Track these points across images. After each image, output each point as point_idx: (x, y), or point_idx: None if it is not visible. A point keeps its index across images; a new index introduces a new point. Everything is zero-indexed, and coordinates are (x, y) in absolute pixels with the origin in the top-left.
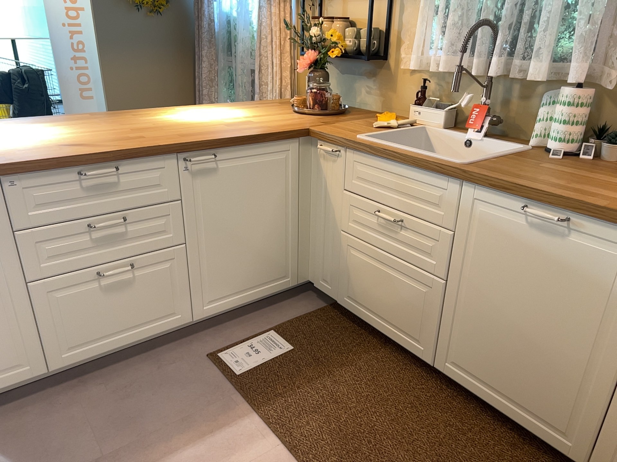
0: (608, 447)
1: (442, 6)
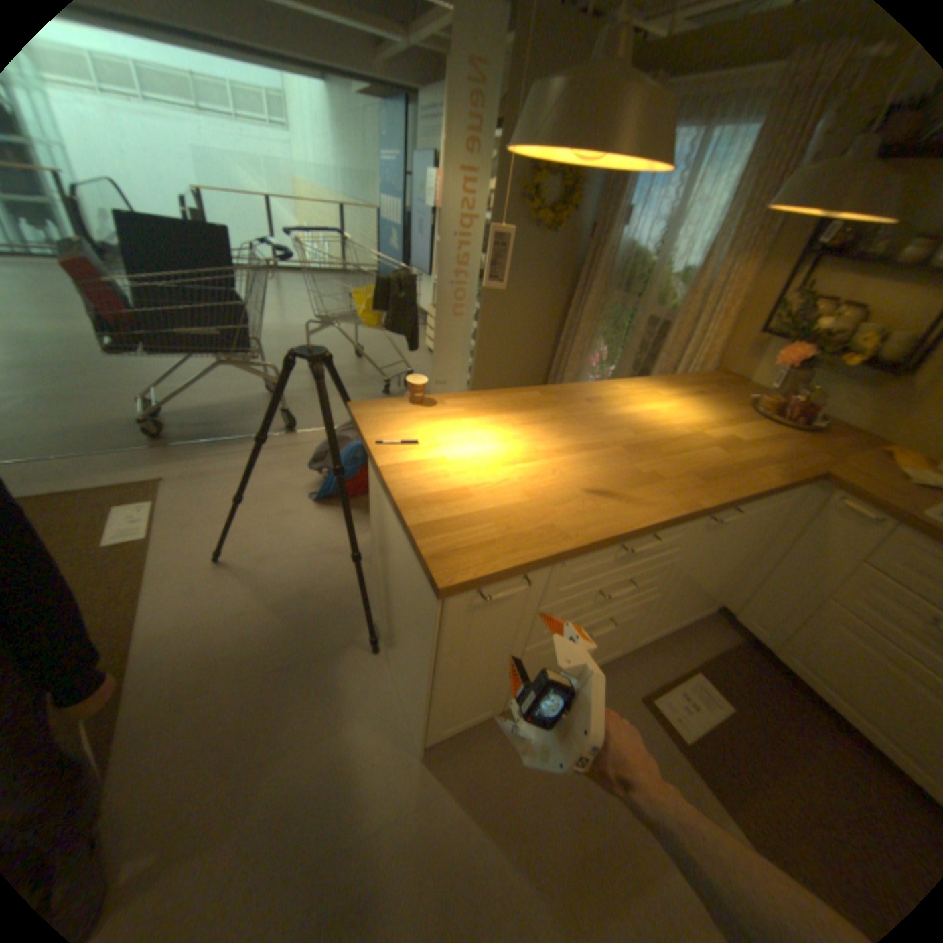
0: None
1: None
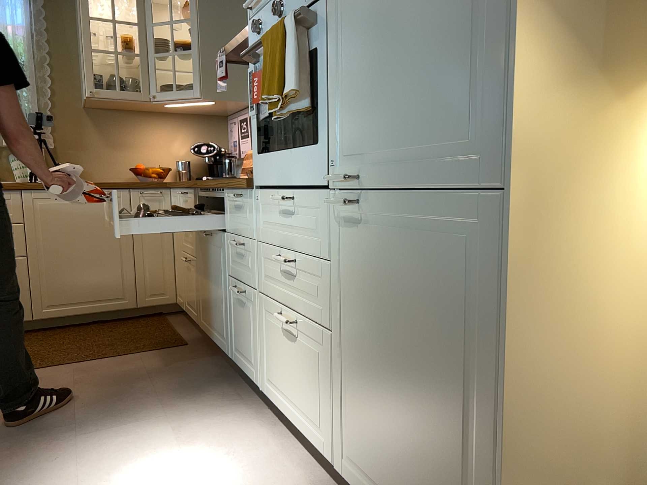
0: (140, 288)
1: None
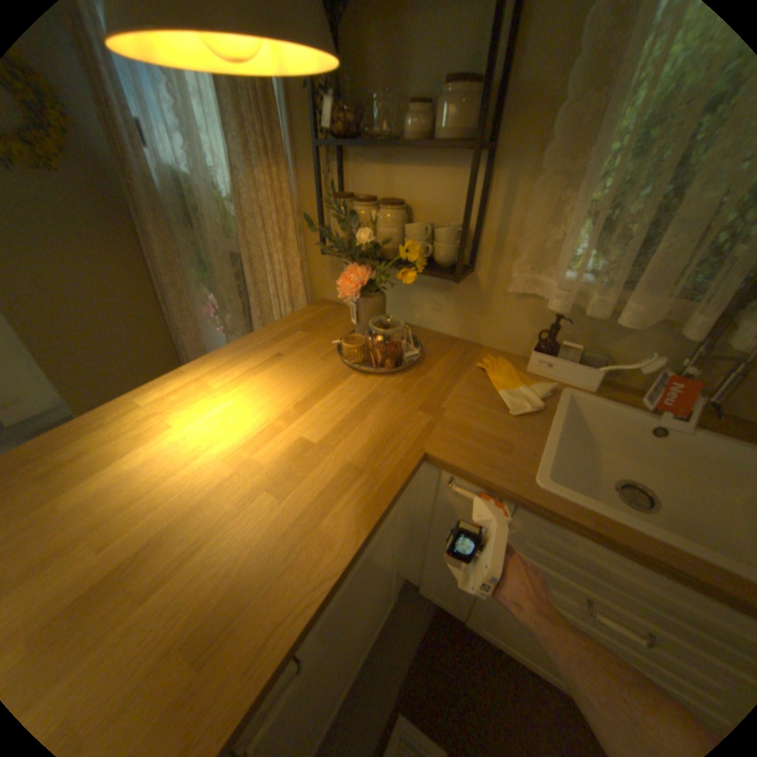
0: None
1: (616, 197)
